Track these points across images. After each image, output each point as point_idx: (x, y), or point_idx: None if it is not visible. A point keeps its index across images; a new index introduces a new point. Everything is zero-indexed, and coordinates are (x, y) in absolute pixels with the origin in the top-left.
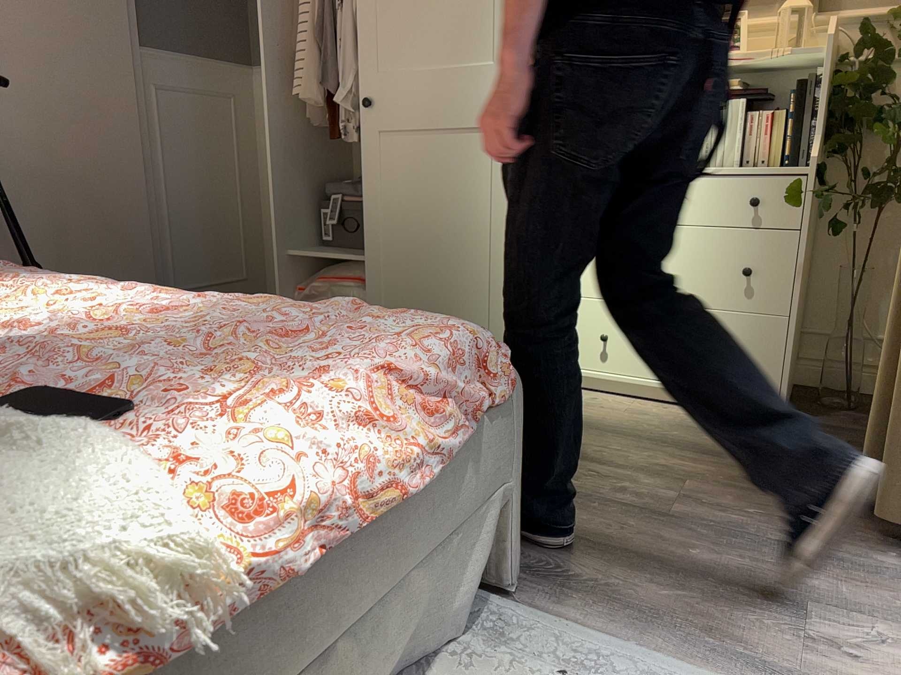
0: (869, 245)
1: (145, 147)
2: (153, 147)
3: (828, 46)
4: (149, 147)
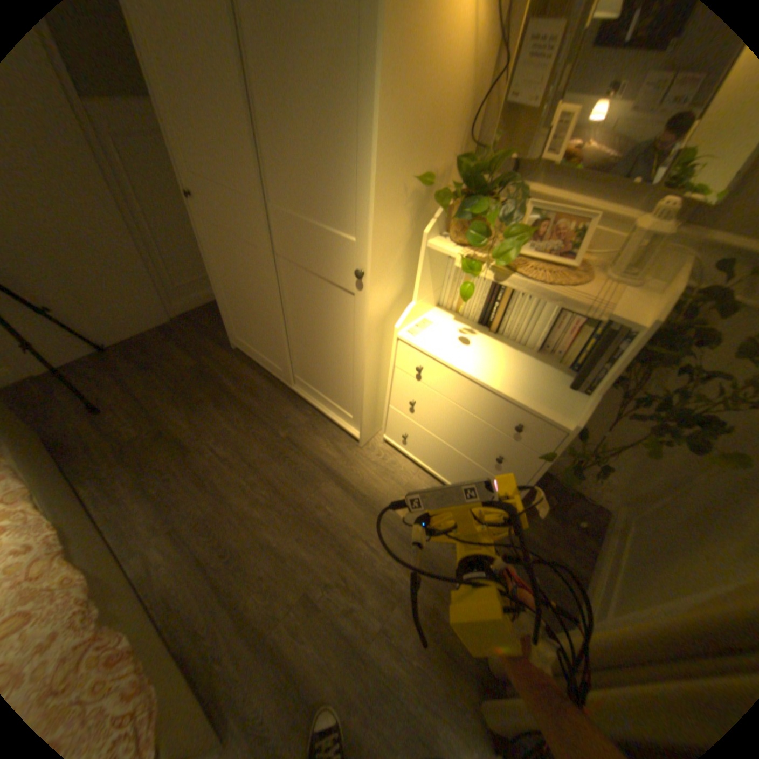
0: (621, 421)
1: (115, 194)
2: (123, 192)
3: (651, 327)
4: (118, 194)
